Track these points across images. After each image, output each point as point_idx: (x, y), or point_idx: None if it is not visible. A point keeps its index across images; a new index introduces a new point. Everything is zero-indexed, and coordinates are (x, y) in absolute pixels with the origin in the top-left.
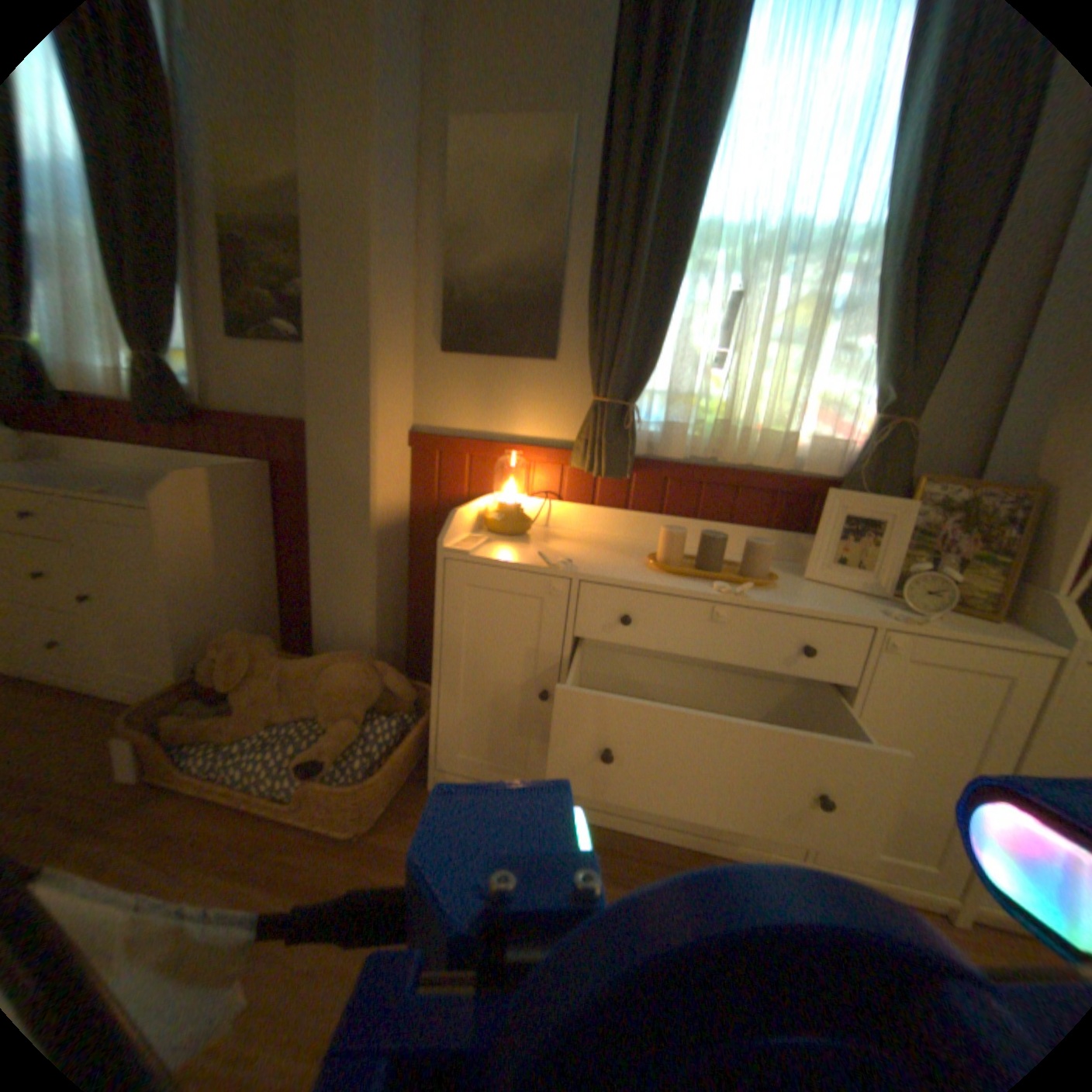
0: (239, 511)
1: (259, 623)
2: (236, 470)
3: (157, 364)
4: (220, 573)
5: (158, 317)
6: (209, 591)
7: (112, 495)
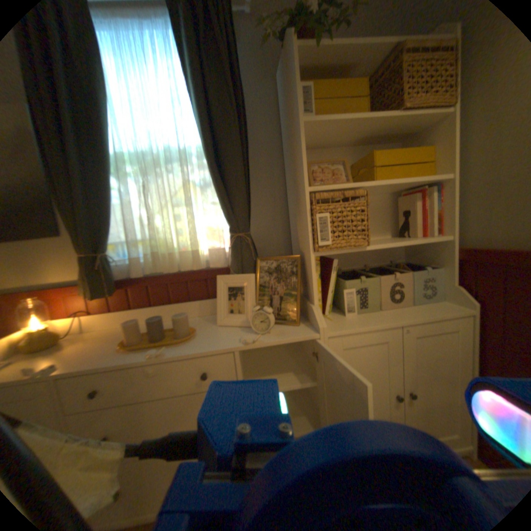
0: None
1: None
2: None
3: None
4: None
5: None
6: None
7: None
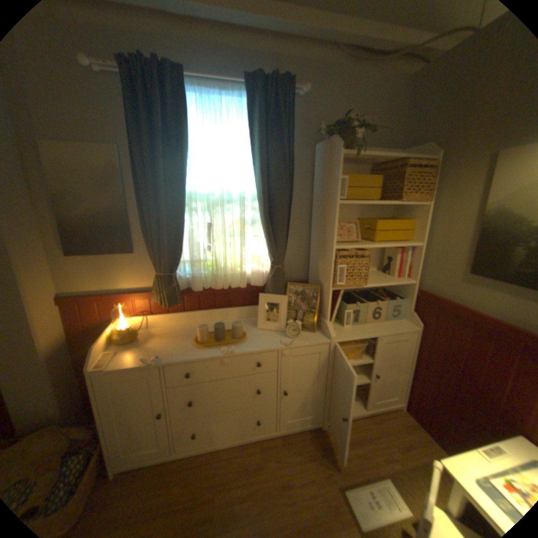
0: None
1: None
2: None
3: None
4: None
5: None
6: None
7: None
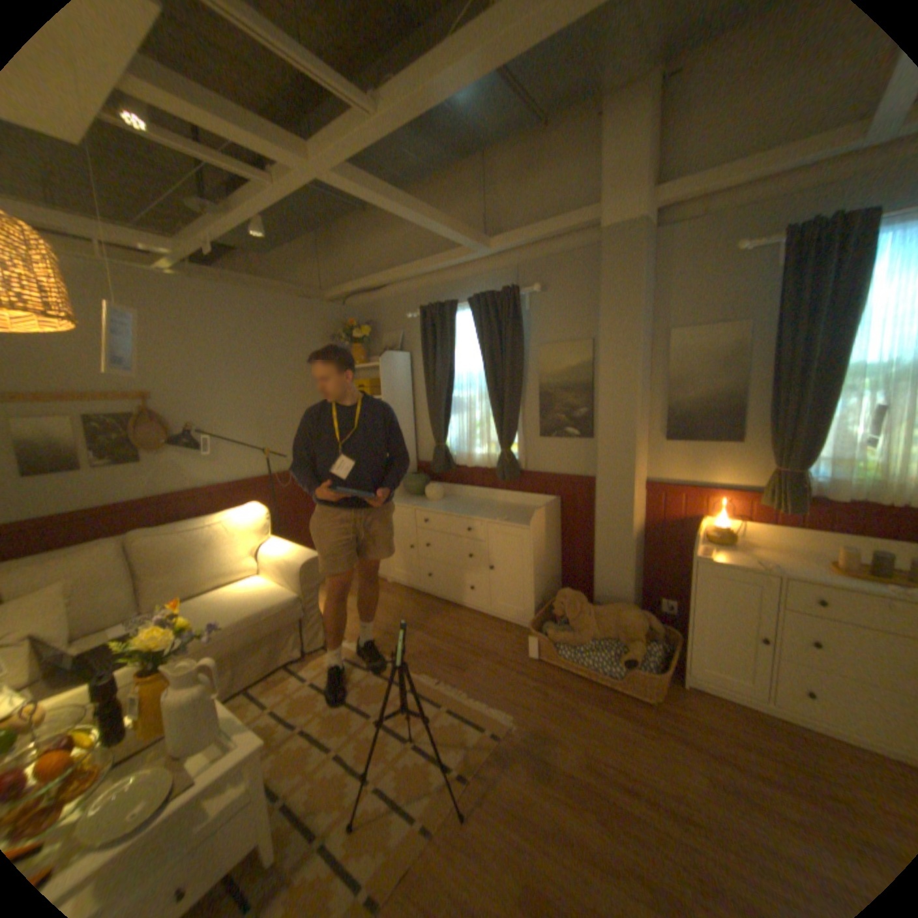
0: (551, 524)
1: (555, 581)
2: (550, 504)
3: (510, 454)
4: (545, 556)
5: (510, 432)
6: (542, 566)
7: (507, 521)
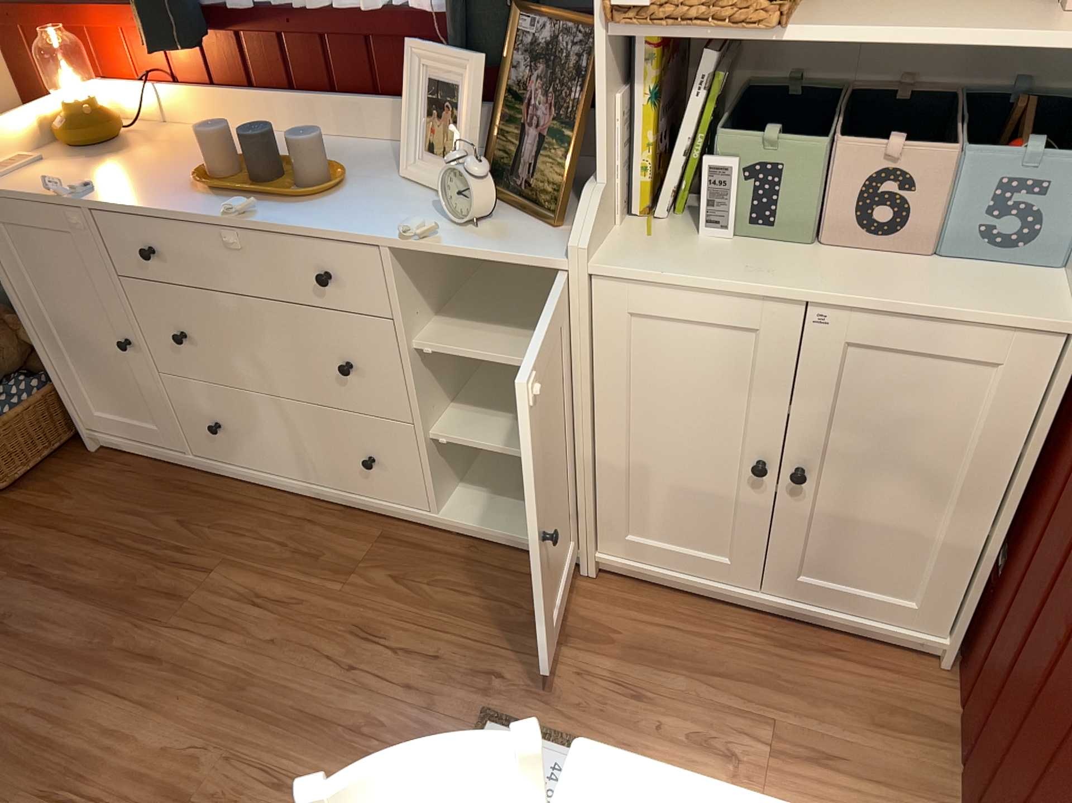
0: None
1: None
2: None
3: None
4: None
5: None
6: None
7: None
